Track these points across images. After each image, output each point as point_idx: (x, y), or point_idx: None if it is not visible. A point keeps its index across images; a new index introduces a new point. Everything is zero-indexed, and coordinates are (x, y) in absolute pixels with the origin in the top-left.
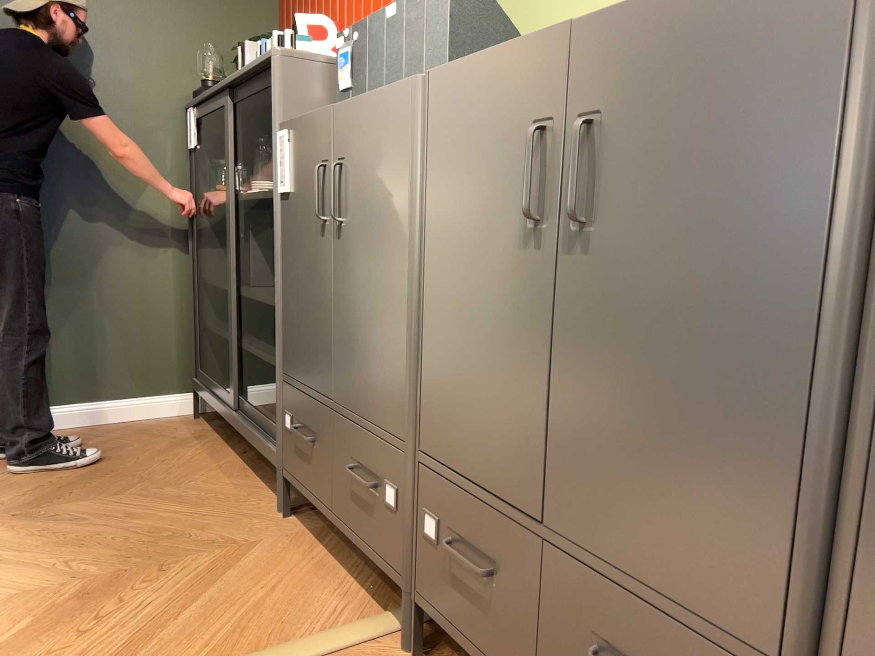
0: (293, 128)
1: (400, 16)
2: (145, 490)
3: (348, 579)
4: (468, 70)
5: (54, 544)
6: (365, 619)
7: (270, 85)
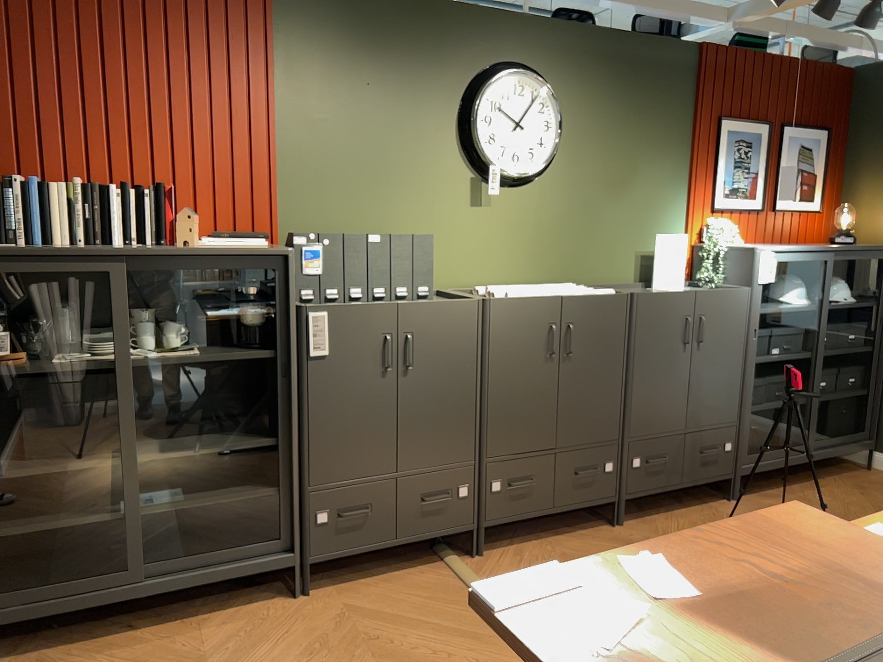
0: (331, 310)
1: (385, 241)
2: None
3: (403, 571)
4: (516, 302)
5: None
6: (448, 566)
7: (248, 266)
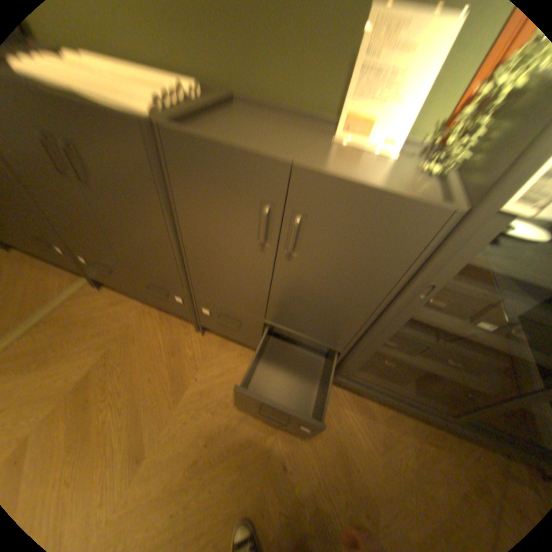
0: None
1: None
2: None
3: (57, 268)
4: None
5: None
6: (73, 281)
7: None
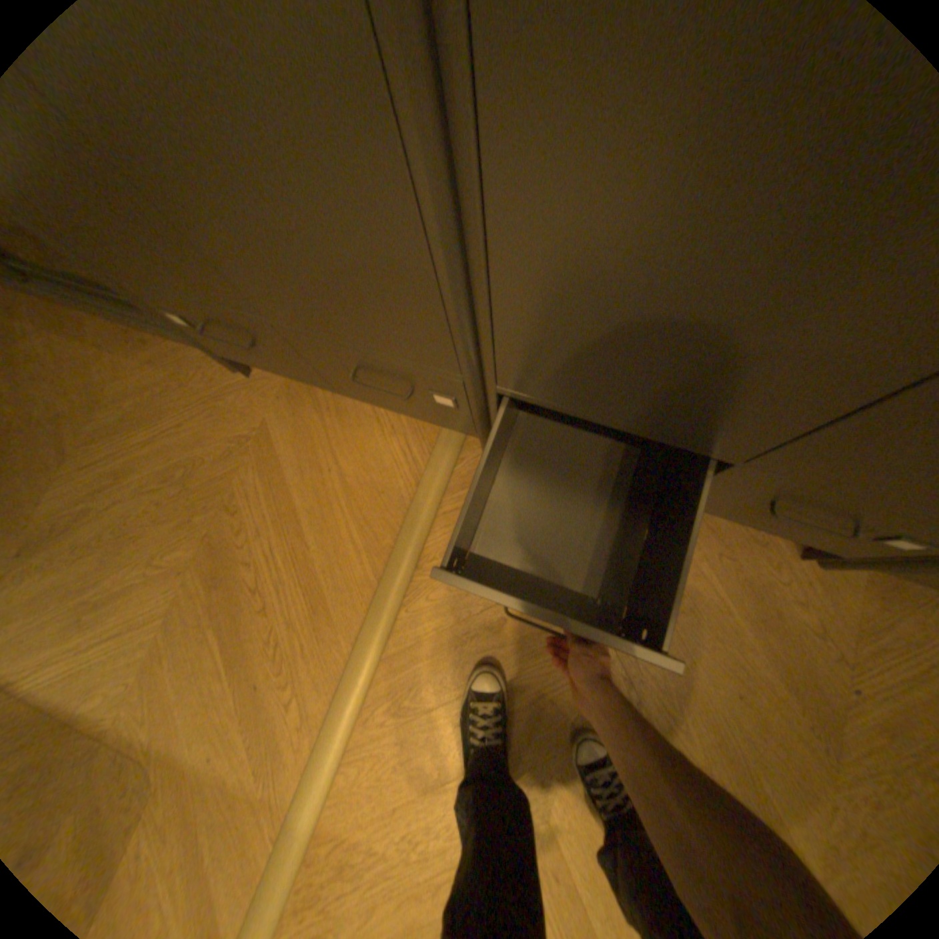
0: None
1: None
2: (79, 435)
3: (377, 411)
4: None
5: (107, 556)
6: (434, 446)
7: None
